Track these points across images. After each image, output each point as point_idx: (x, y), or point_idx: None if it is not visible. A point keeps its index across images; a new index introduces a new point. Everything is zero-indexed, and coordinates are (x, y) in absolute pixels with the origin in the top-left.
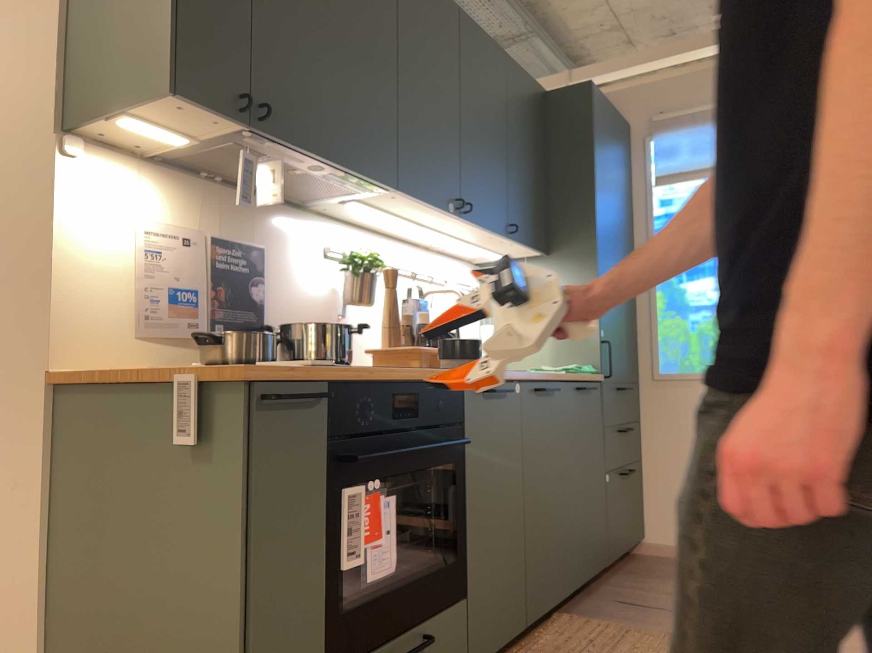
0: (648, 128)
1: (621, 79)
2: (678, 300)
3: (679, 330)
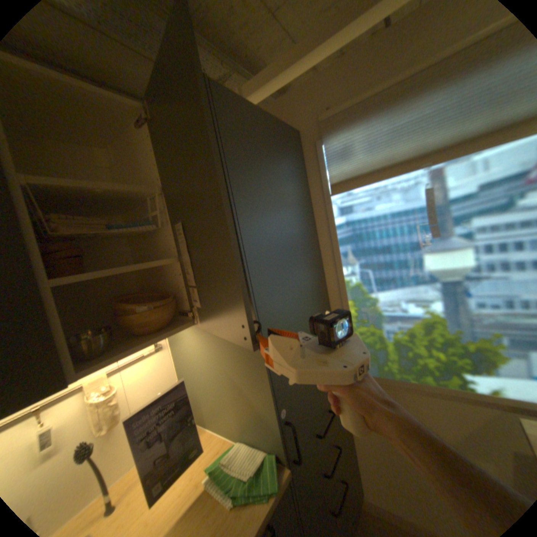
0: (318, 129)
1: (287, 82)
2: (370, 309)
3: (375, 337)
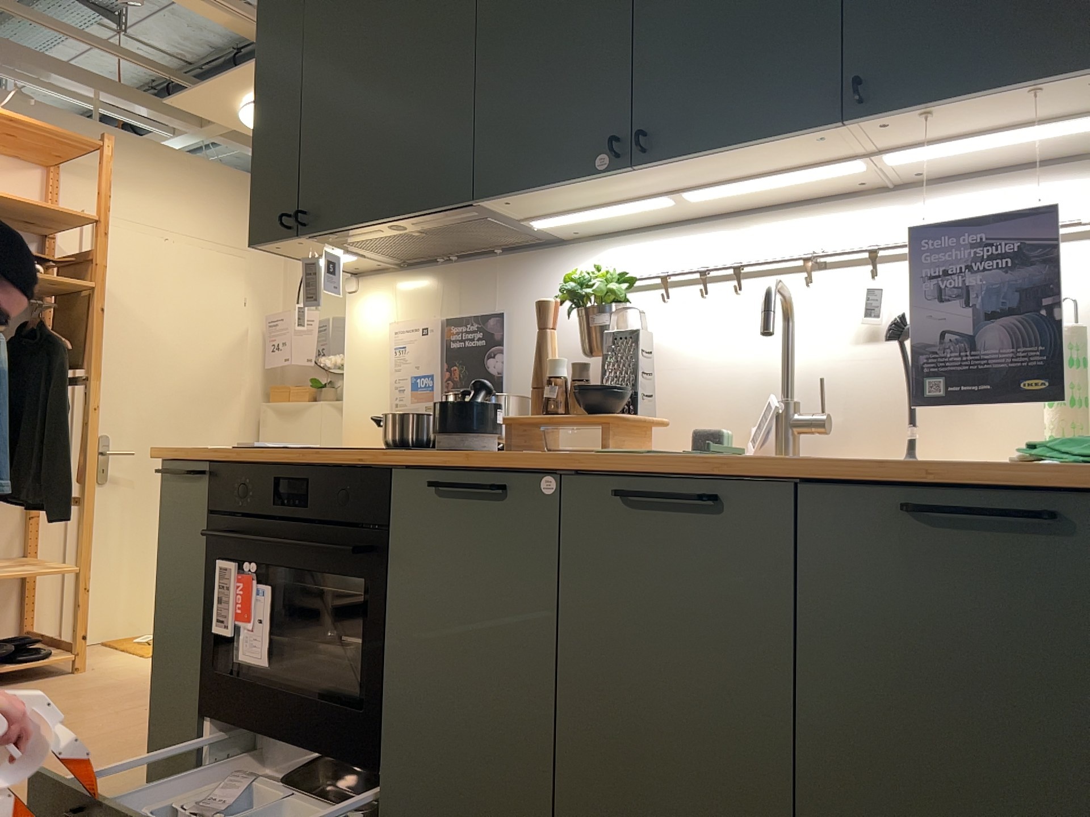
0: None
1: None
2: None
3: None
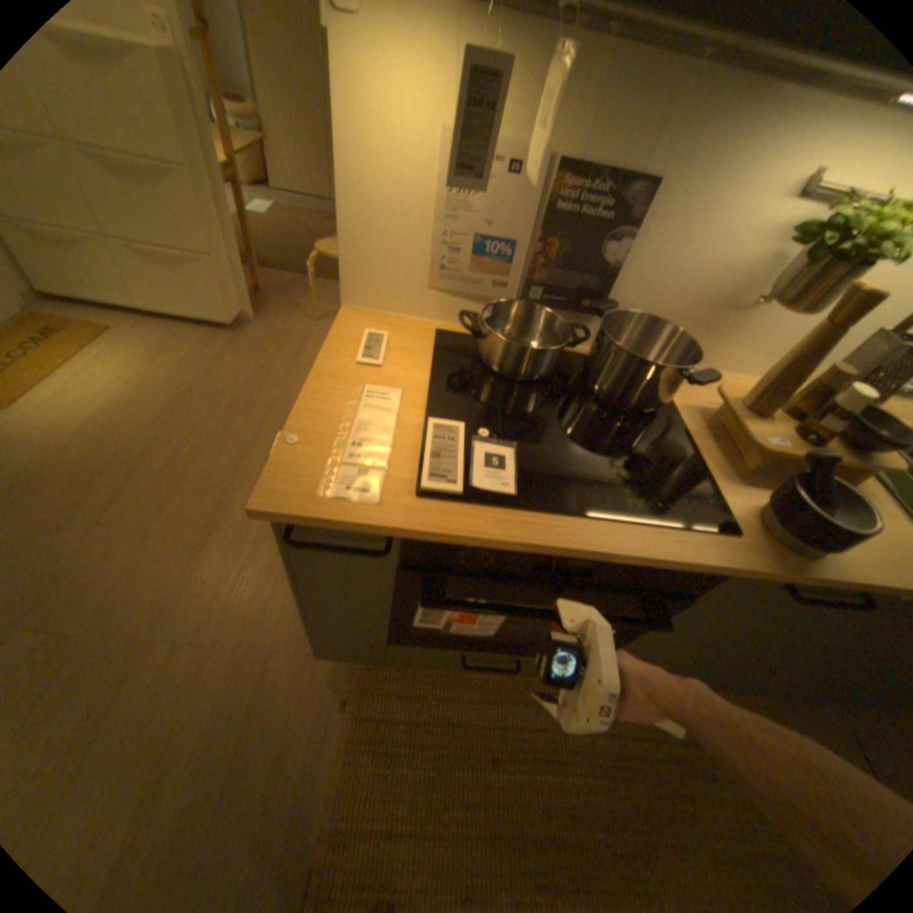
0: None
1: None
2: None
3: None
